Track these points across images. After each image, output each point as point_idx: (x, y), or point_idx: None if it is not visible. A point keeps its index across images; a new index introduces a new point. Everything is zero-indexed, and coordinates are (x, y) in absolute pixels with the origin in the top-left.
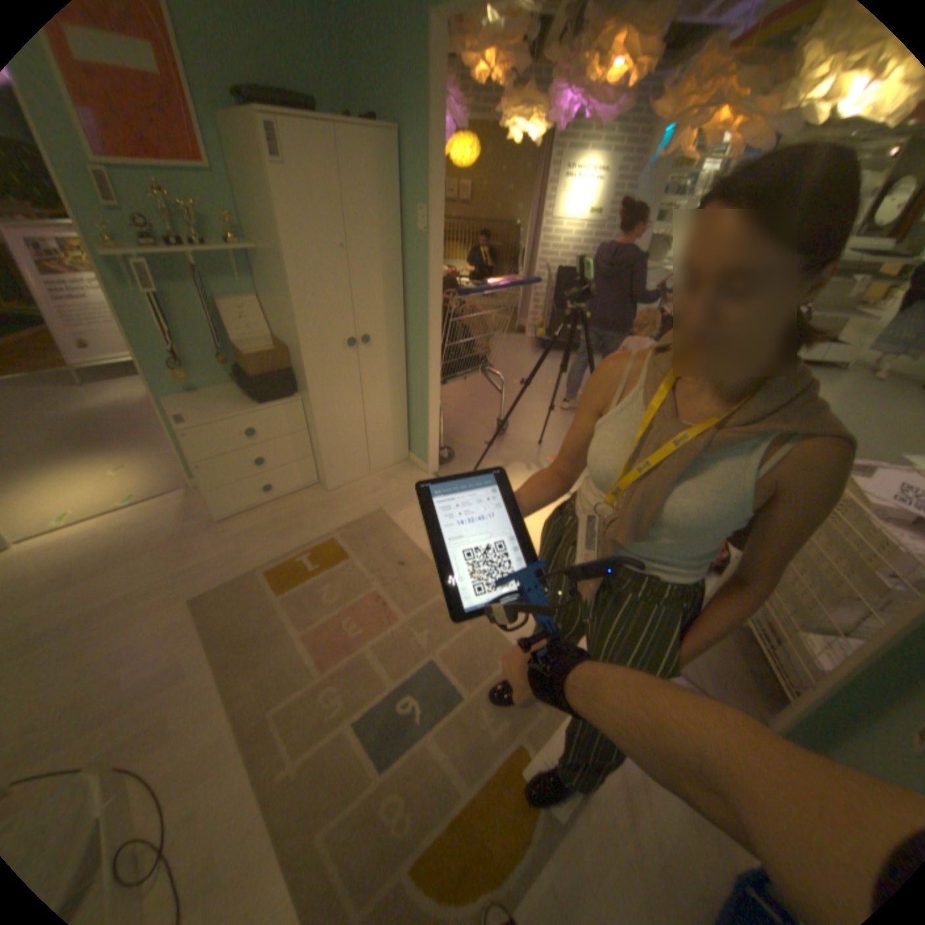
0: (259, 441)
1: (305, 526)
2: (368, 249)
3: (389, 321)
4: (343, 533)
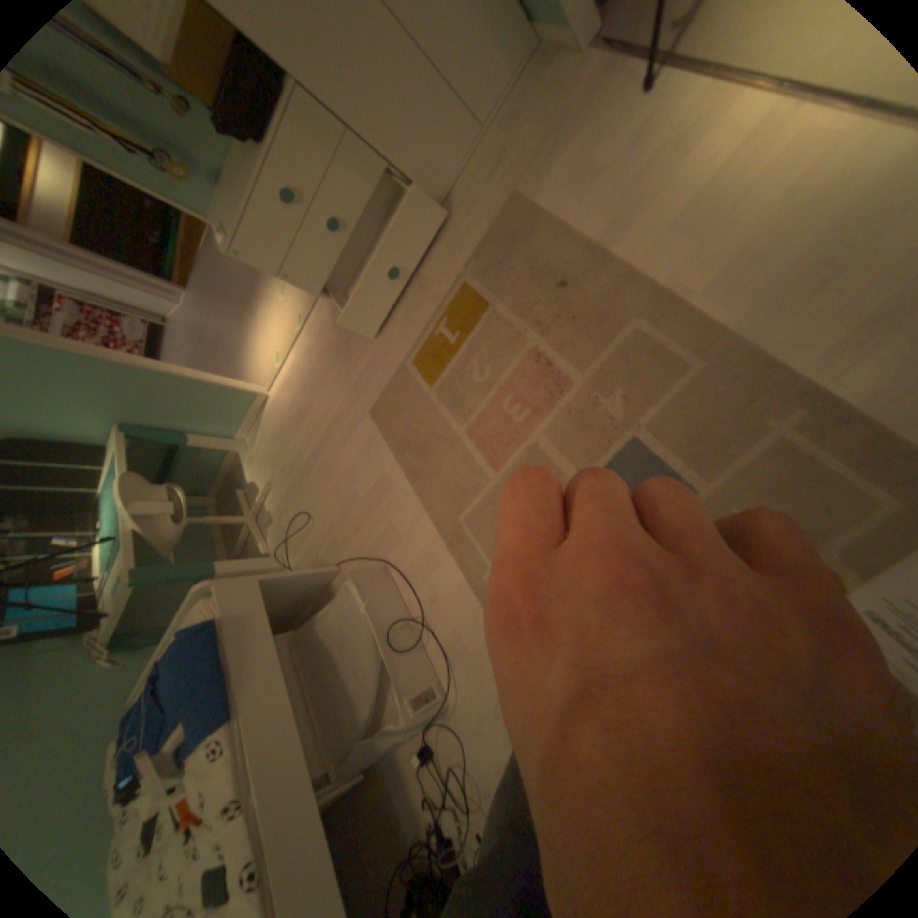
0: (308, 195)
1: (431, 277)
2: None
3: None
4: (473, 265)
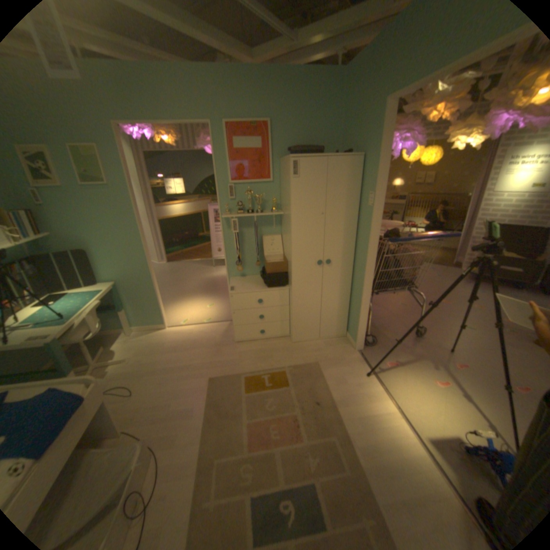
0: (264, 306)
1: (274, 359)
2: (338, 215)
3: (345, 253)
4: (292, 370)
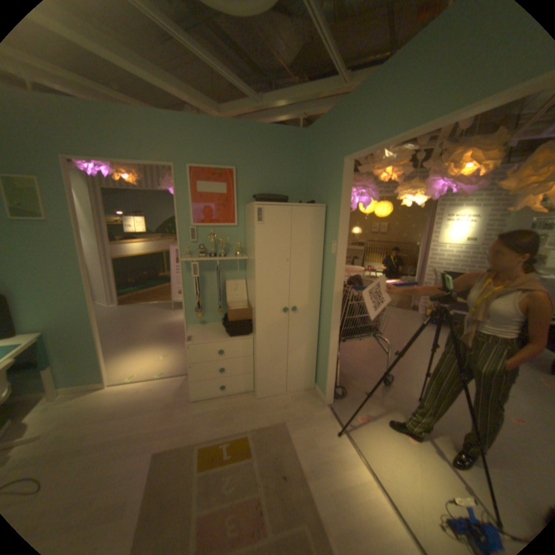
0: (225, 359)
1: (235, 422)
2: (303, 262)
3: (311, 300)
4: (255, 436)
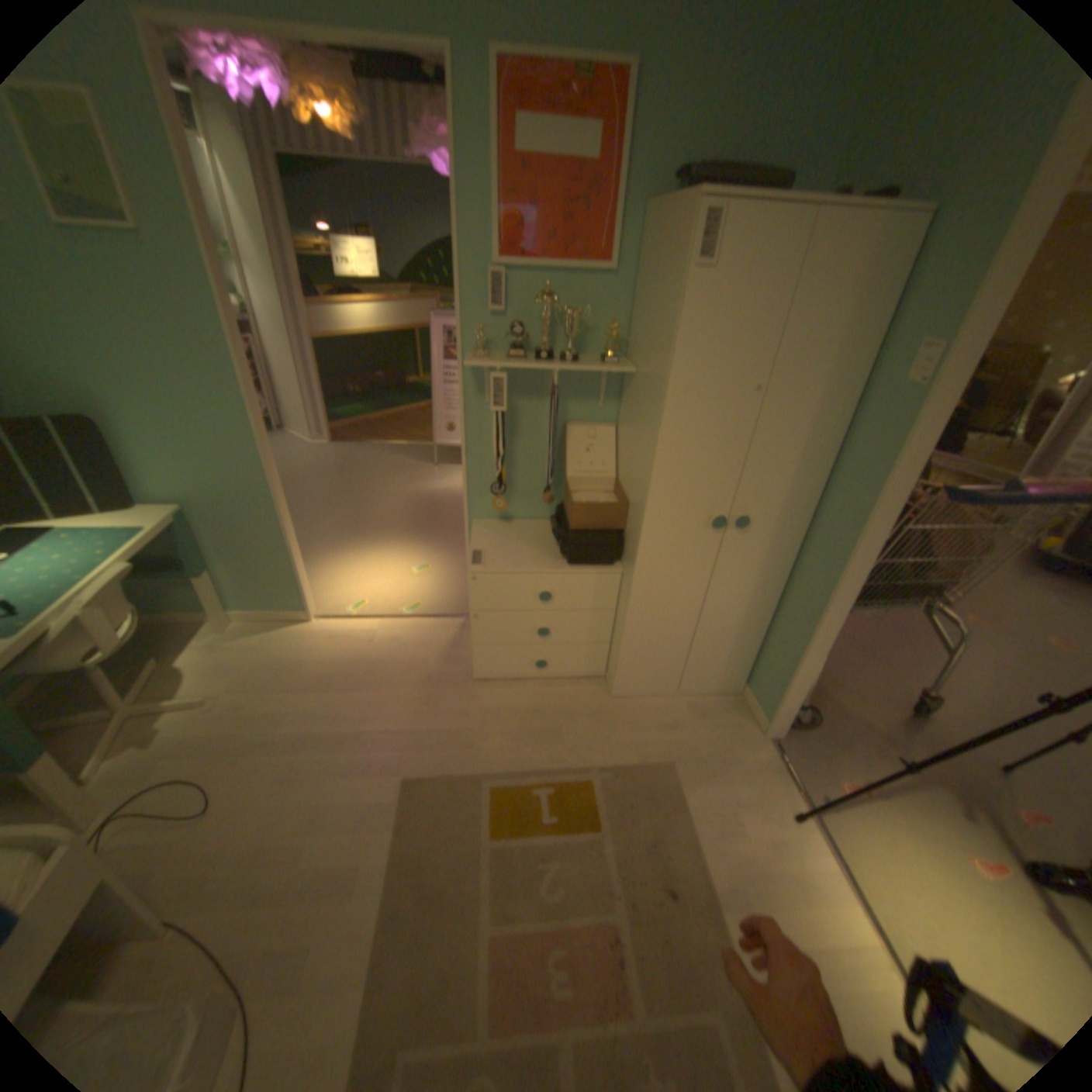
0: (553, 609)
1: (565, 742)
2: (803, 396)
3: (794, 503)
4: (609, 782)
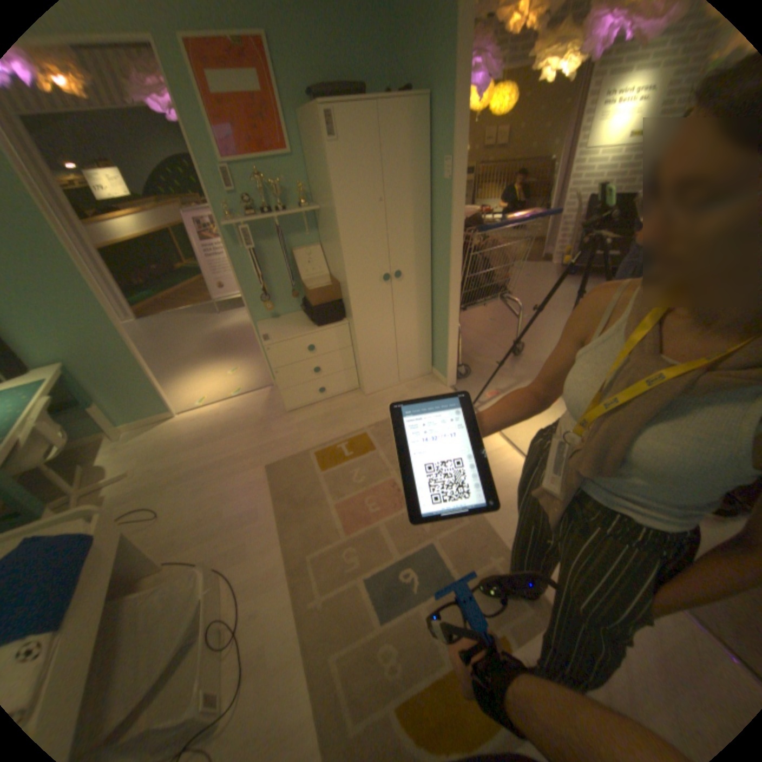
0: (318, 355)
1: (347, 421)
2: (402, 200)
3: (418, 258)
4: (373, 429)
